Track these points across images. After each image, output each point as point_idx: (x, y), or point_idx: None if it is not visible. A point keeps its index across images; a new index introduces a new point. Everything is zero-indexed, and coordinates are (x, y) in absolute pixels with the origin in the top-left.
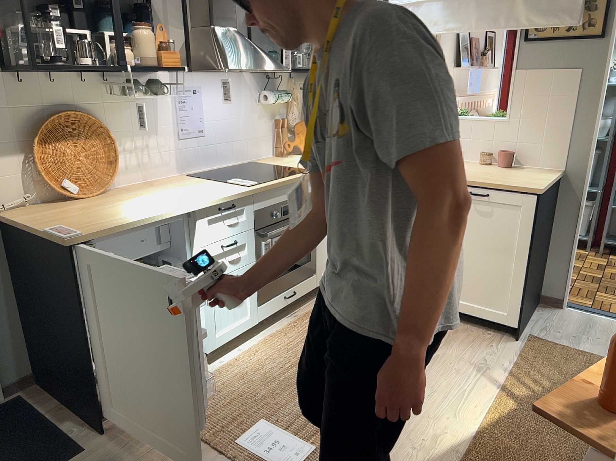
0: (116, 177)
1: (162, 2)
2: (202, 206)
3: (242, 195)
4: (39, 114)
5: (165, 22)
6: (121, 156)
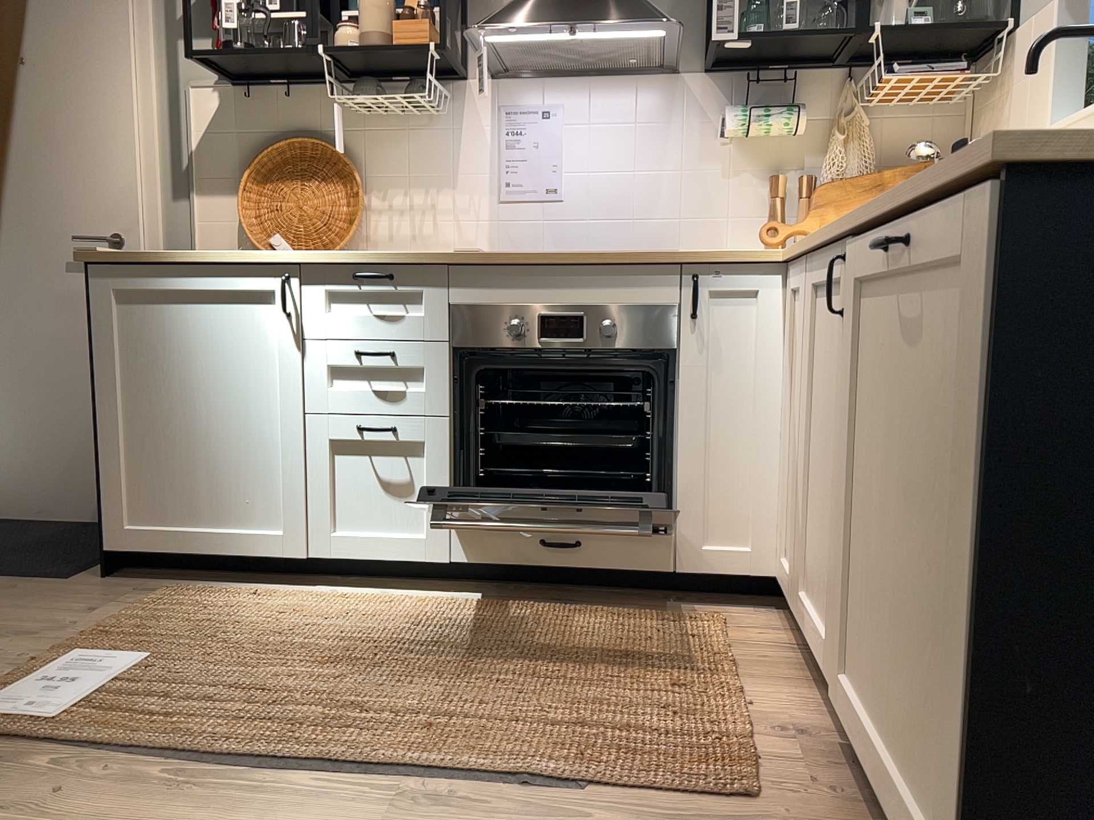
0: (369, 249)
1: None
2: (308, 259)
3: (408, 259)
4: (269, 141)
5: None
6: (382, 216)
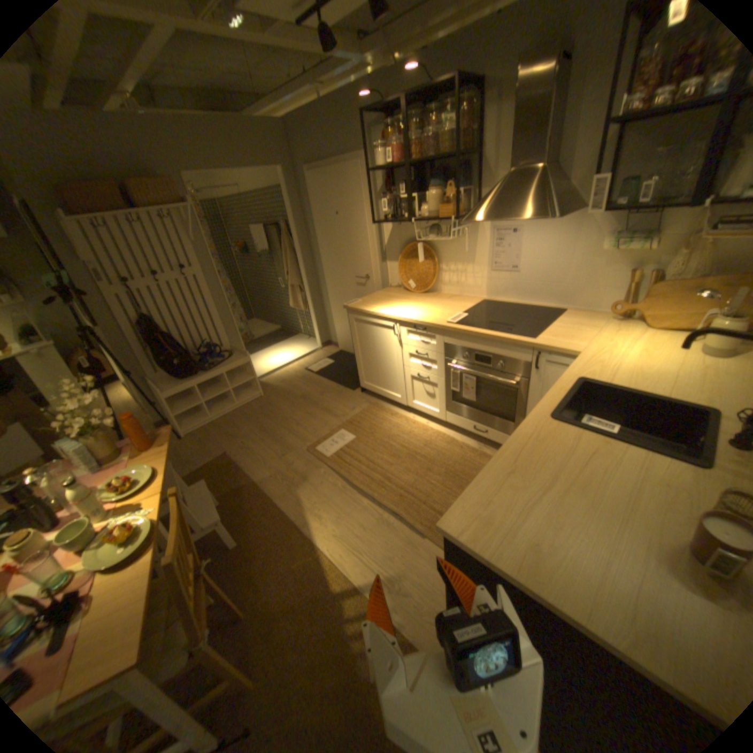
0: (441, 286)
1: (493, 150)
2: (399, 319)
3: (429, 325)
4: (407, 242)
5: (493, 168)
6: (446, 273)
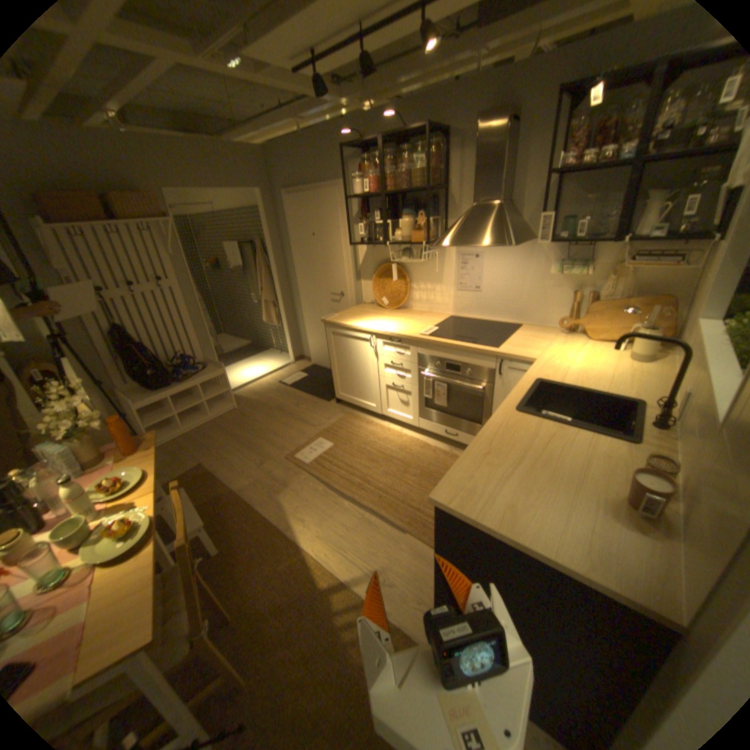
0: (413, 303)
1: (458, 187)
2: (376, 332)
3: (404, 337)
4: (381, 263)
5: (458, 202)
6: (417, 292)
